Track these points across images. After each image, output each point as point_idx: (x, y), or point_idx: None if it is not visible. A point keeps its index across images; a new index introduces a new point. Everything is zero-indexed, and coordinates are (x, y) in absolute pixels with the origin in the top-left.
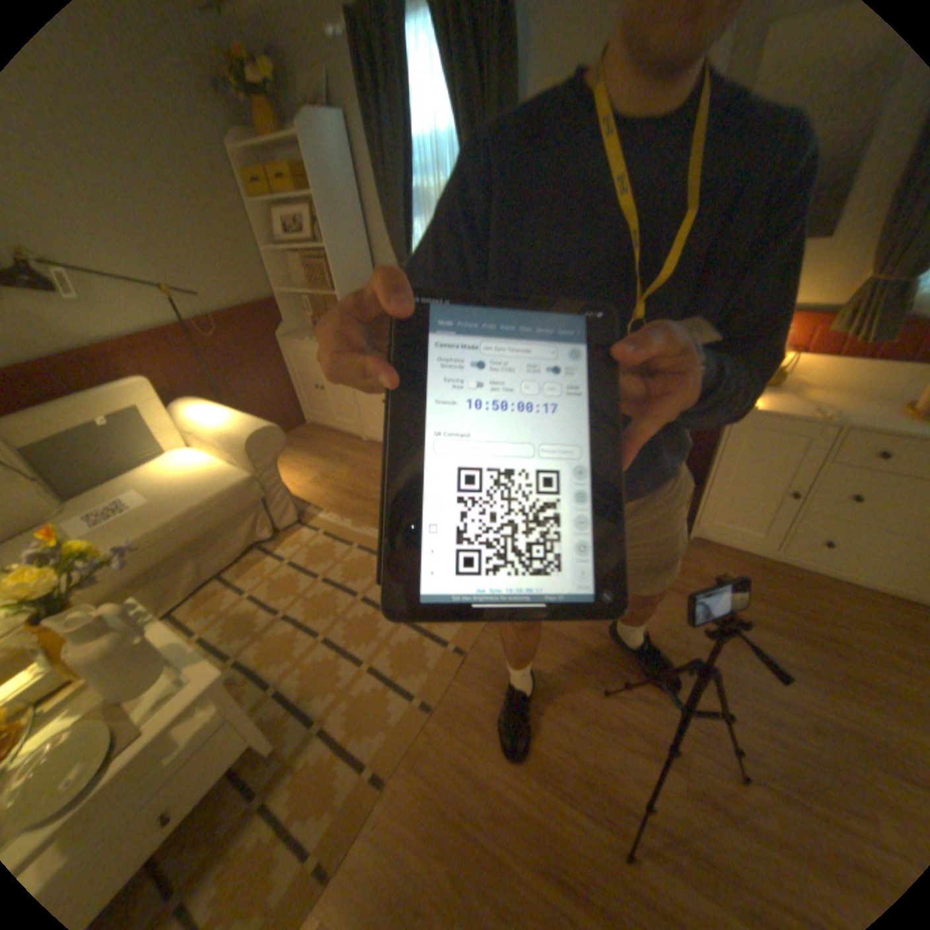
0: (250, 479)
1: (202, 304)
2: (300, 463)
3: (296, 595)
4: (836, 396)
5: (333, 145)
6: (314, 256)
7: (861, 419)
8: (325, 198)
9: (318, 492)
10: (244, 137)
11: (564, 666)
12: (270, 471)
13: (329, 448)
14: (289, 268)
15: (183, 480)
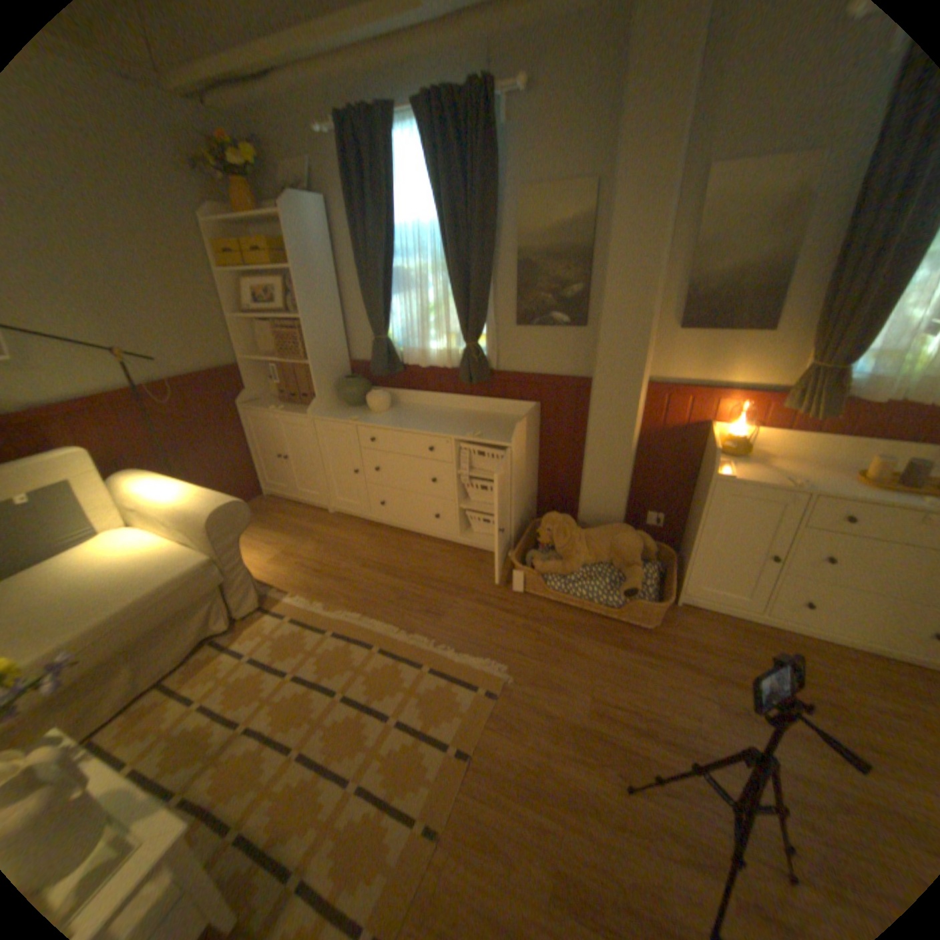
0: (209, 561)
1: (156, 367)
2: (258, 539)
3: (260, 699)
4: (797, 465)
5: (314, 224)
6: (286, 324)
7: (826, 487)
8: (303, 271)
9: (280, 572)
10: (218, 209)
11: (580, 761)
12: (231, 551)
13: (291, 521)
14: (255, 334)
15: (124, 566)
